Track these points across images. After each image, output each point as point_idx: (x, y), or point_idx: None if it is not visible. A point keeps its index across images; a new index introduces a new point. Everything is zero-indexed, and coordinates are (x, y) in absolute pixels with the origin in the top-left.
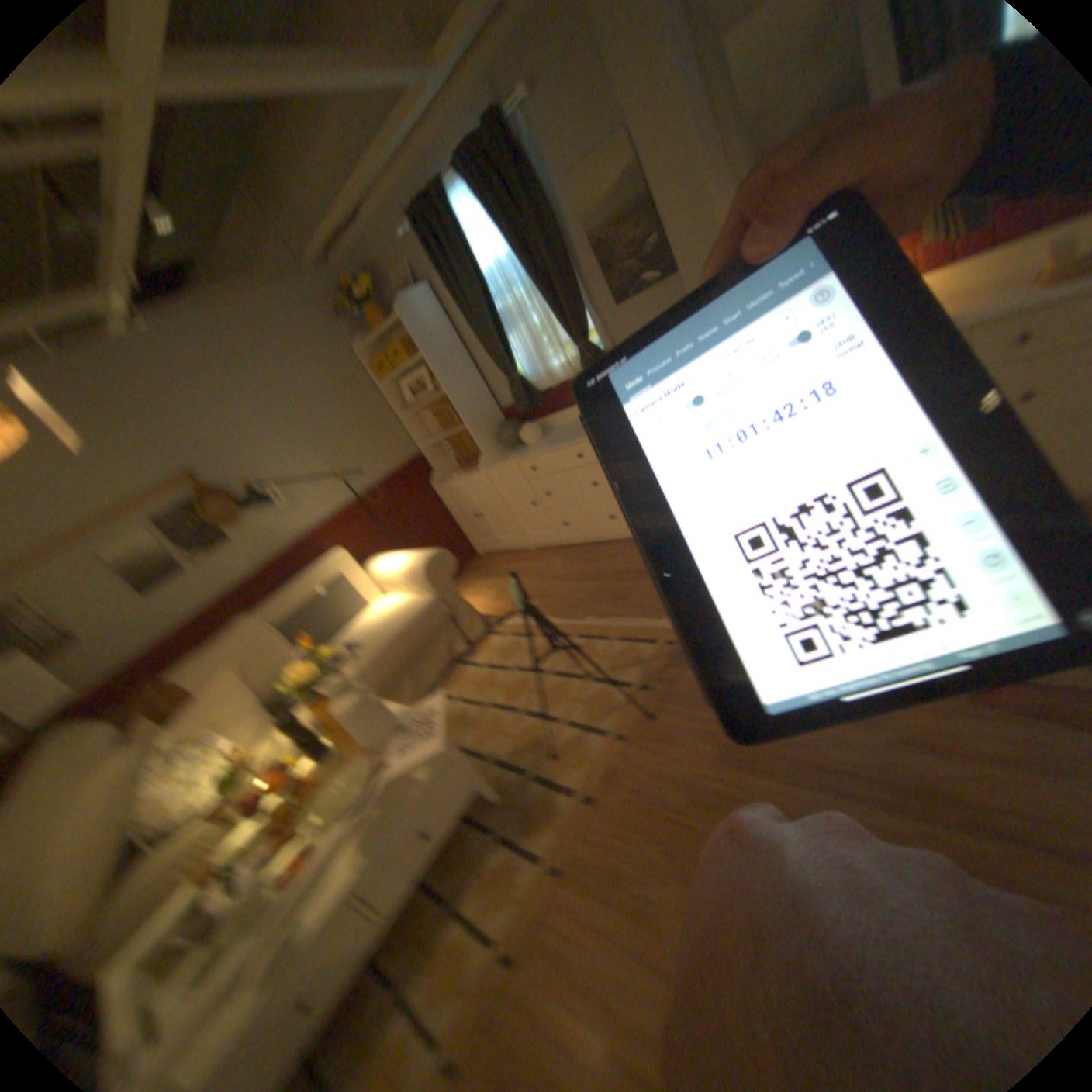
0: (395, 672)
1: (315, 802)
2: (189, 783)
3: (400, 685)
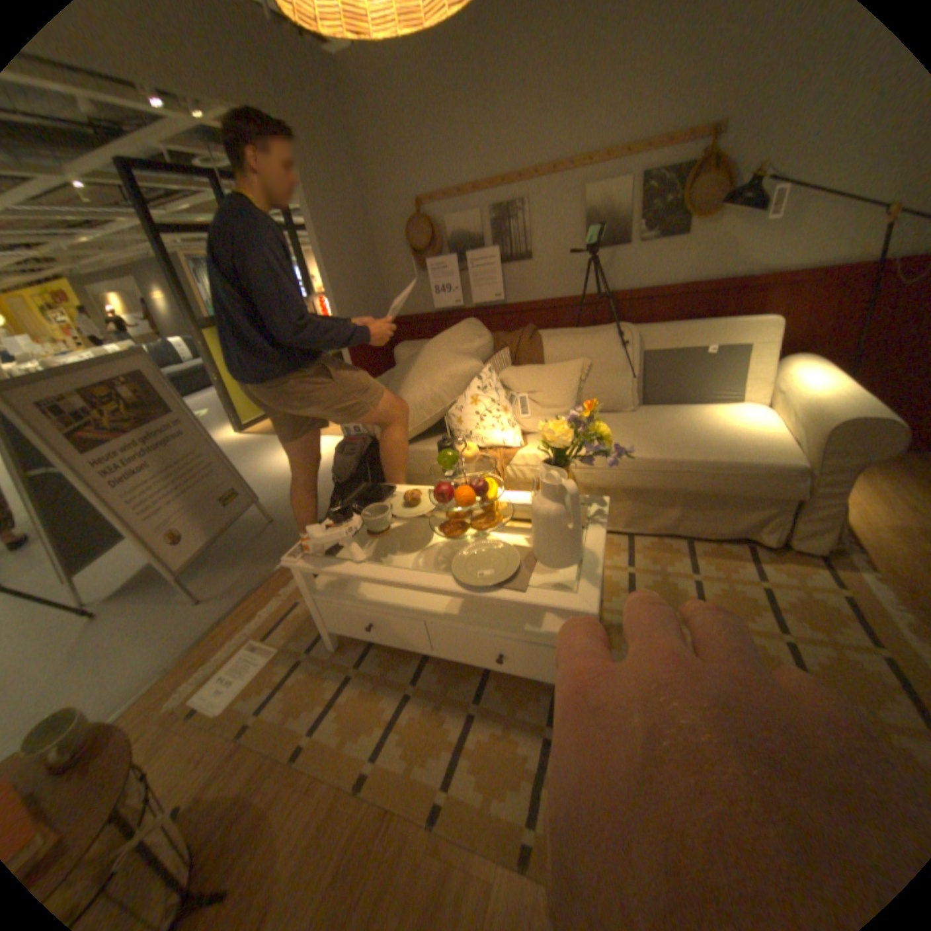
0: (675, 499)
1: (485, 539)
2: (480, 429)
3: (667, 512)
